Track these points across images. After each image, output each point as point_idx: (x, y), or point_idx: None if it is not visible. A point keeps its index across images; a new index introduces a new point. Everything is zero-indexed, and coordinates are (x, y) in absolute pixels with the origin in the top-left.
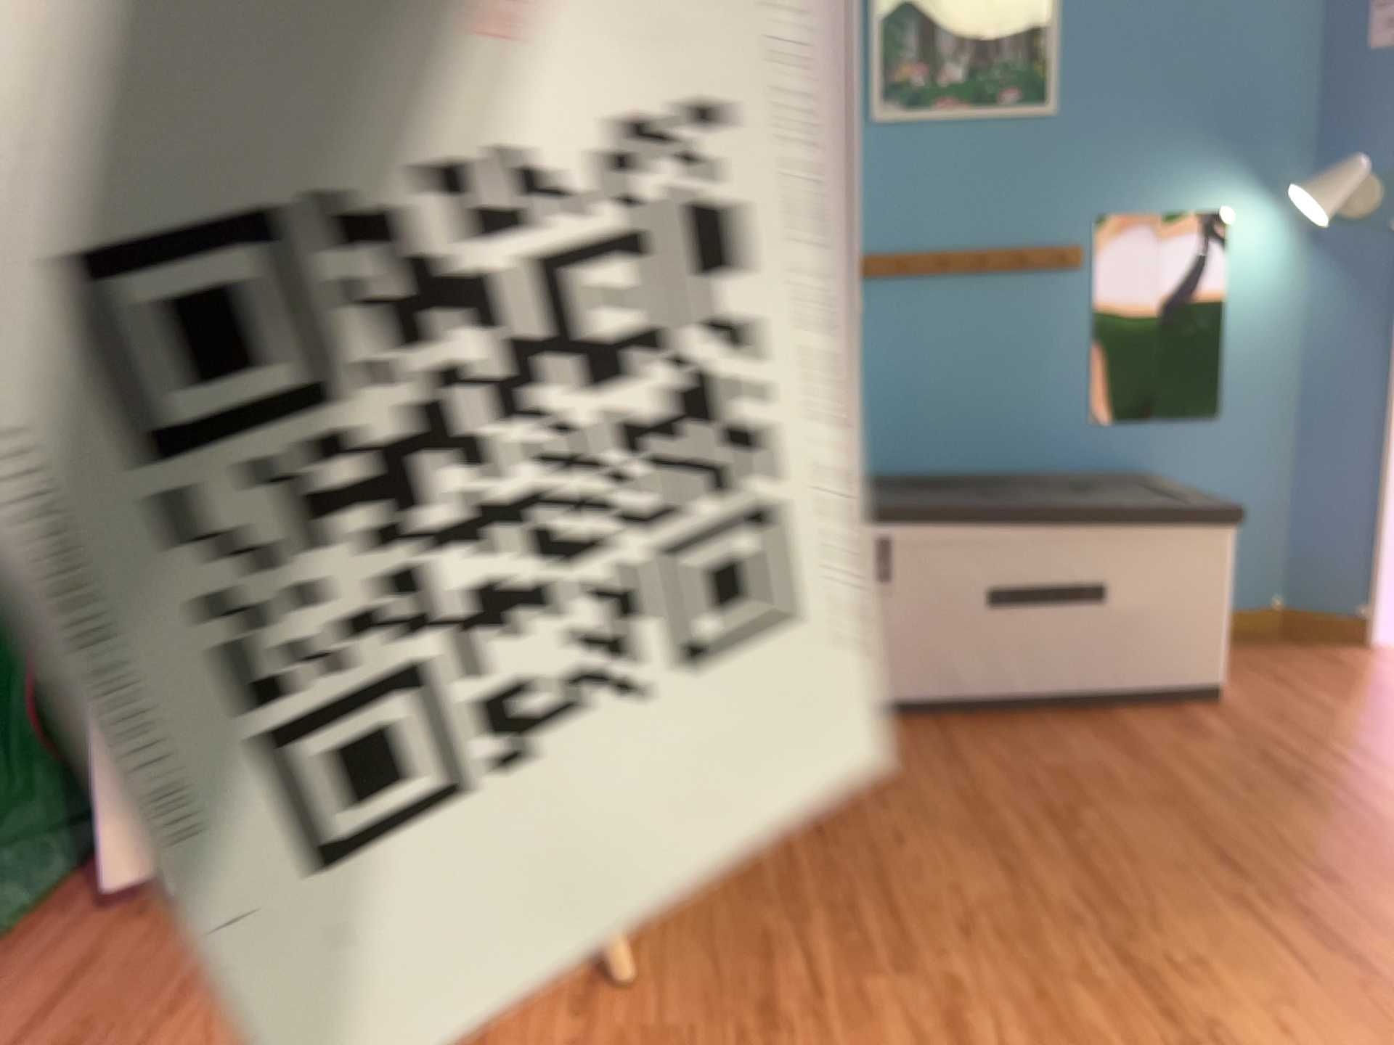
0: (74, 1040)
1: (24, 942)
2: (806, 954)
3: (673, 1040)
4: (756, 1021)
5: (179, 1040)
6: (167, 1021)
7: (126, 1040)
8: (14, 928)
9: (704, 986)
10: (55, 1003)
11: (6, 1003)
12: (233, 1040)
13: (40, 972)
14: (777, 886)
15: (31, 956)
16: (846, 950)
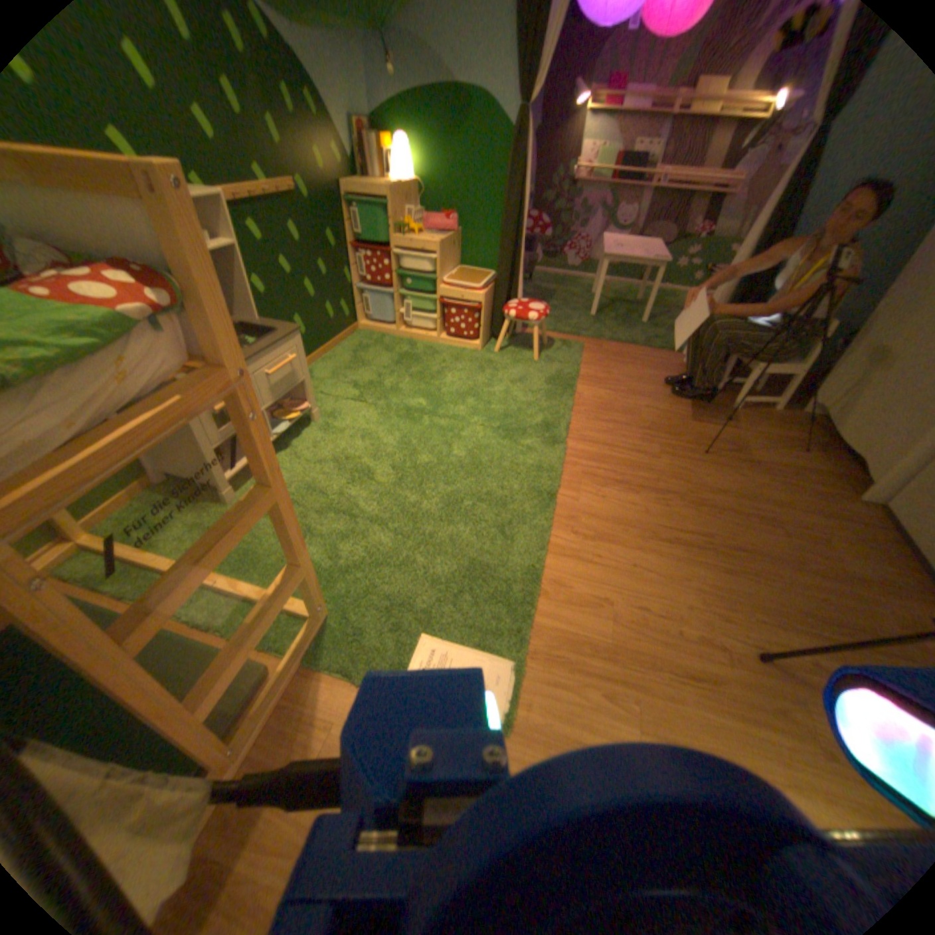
0: (636, 361)
1: (666, 355)
2: (669, 443)
3: (634, 418)
4: (641, 430)
5: (636, 370)
6: (641, 369)
7: (636, 365)
8: (671, 354)
9: (654, 426)
10: (646, 359)
11: (646, 355)
12: (635, 374)
13: (656, 357)
14: (704, 447)
15: (661, 356)
16: (671, 450)
